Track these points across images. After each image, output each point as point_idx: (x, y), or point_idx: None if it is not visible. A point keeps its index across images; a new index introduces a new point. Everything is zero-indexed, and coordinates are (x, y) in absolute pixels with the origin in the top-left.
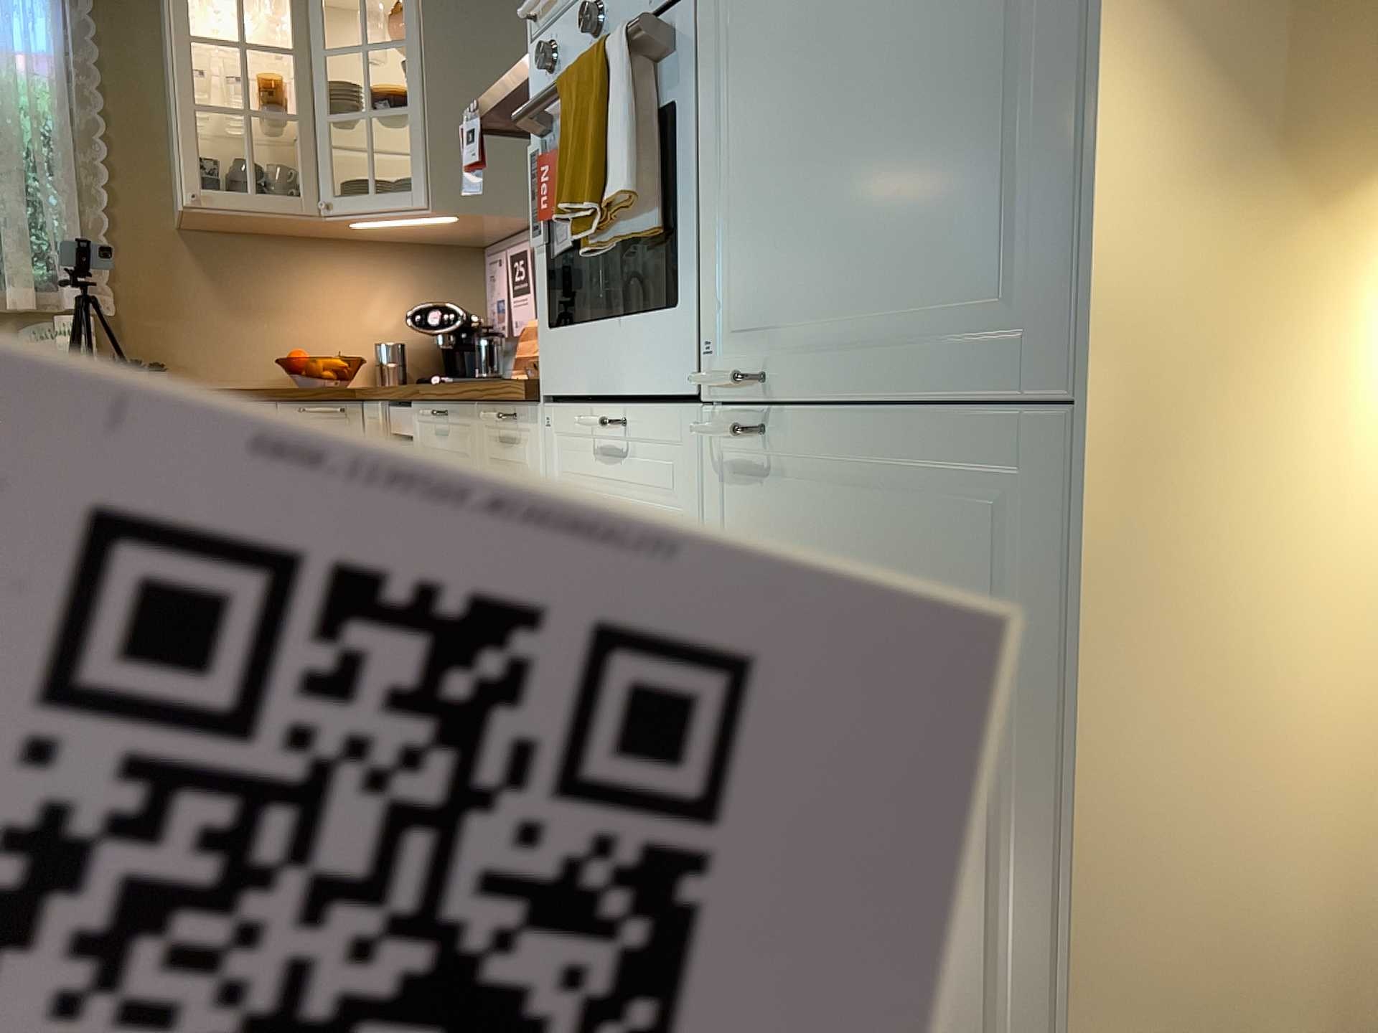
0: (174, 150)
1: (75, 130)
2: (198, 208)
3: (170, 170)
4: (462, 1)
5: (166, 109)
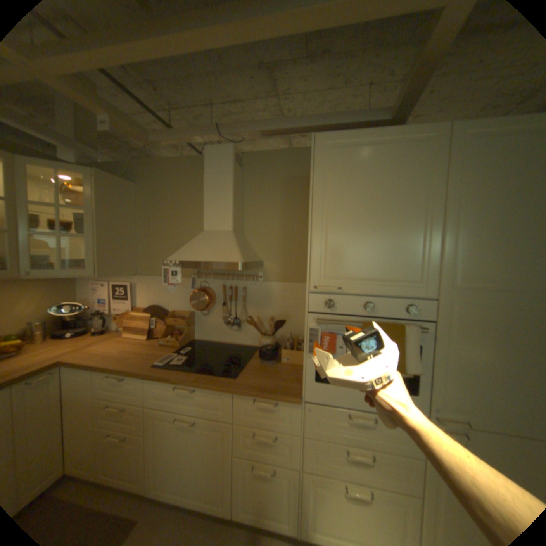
0: None
1: None
2: None
3: None
4: (110, 196)
5: None
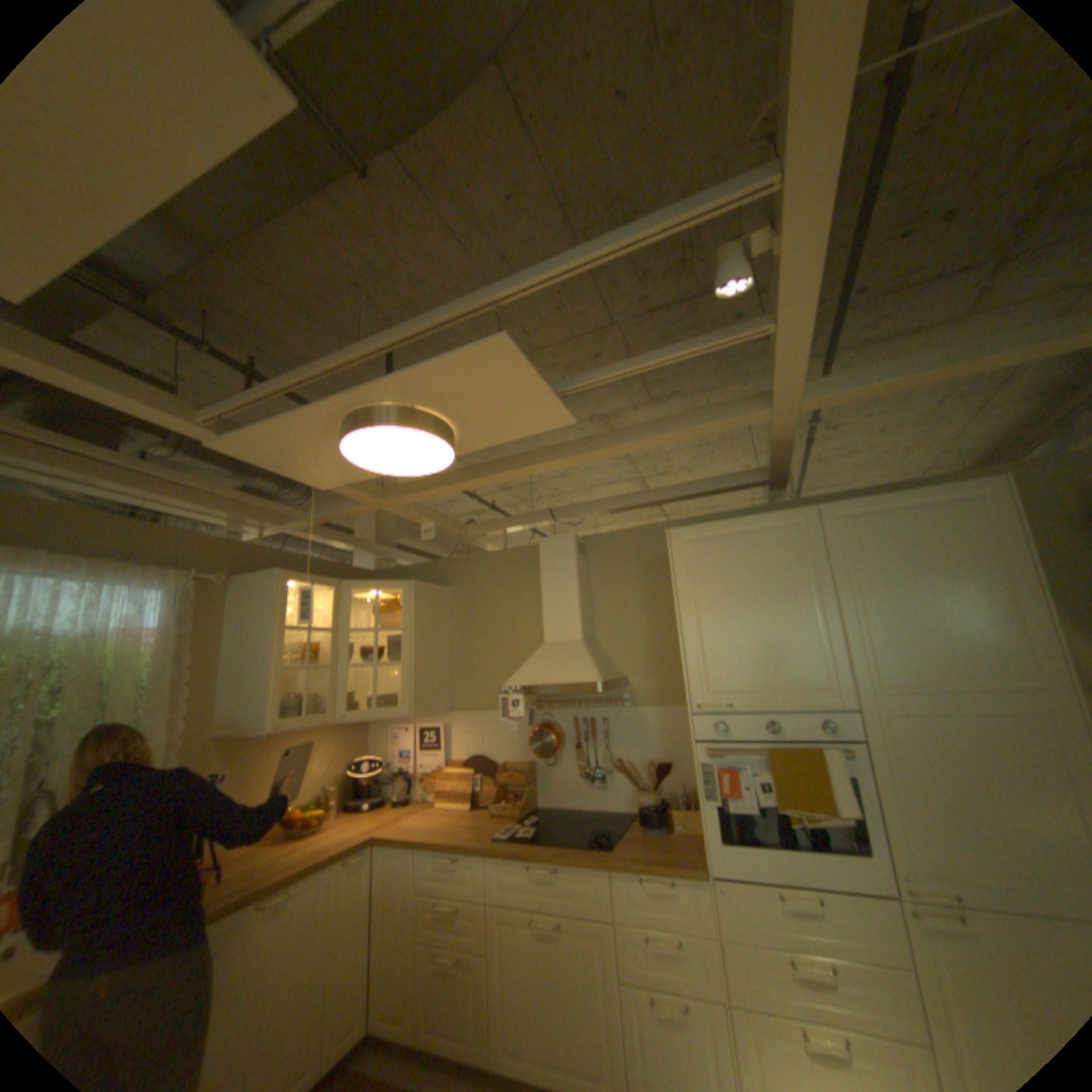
0: (227, 688)
1: (159, 681)
2: (272, 735)
3: (213, 699)
4: (425, 610)
5: (218, 659)
